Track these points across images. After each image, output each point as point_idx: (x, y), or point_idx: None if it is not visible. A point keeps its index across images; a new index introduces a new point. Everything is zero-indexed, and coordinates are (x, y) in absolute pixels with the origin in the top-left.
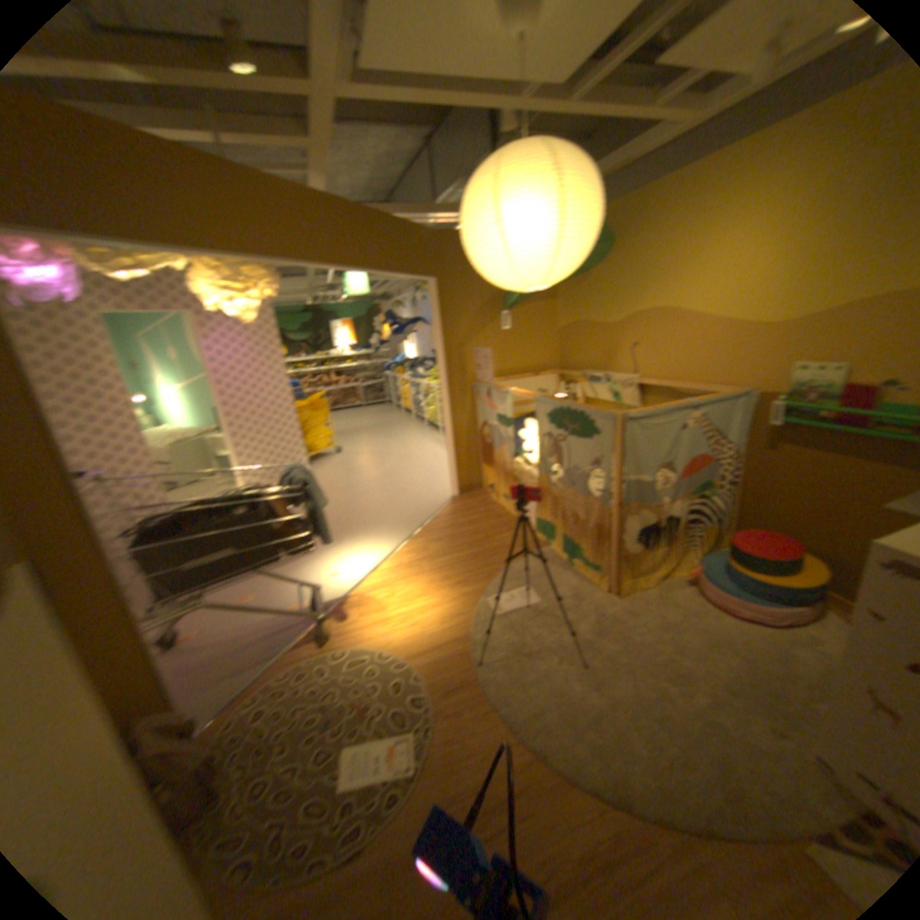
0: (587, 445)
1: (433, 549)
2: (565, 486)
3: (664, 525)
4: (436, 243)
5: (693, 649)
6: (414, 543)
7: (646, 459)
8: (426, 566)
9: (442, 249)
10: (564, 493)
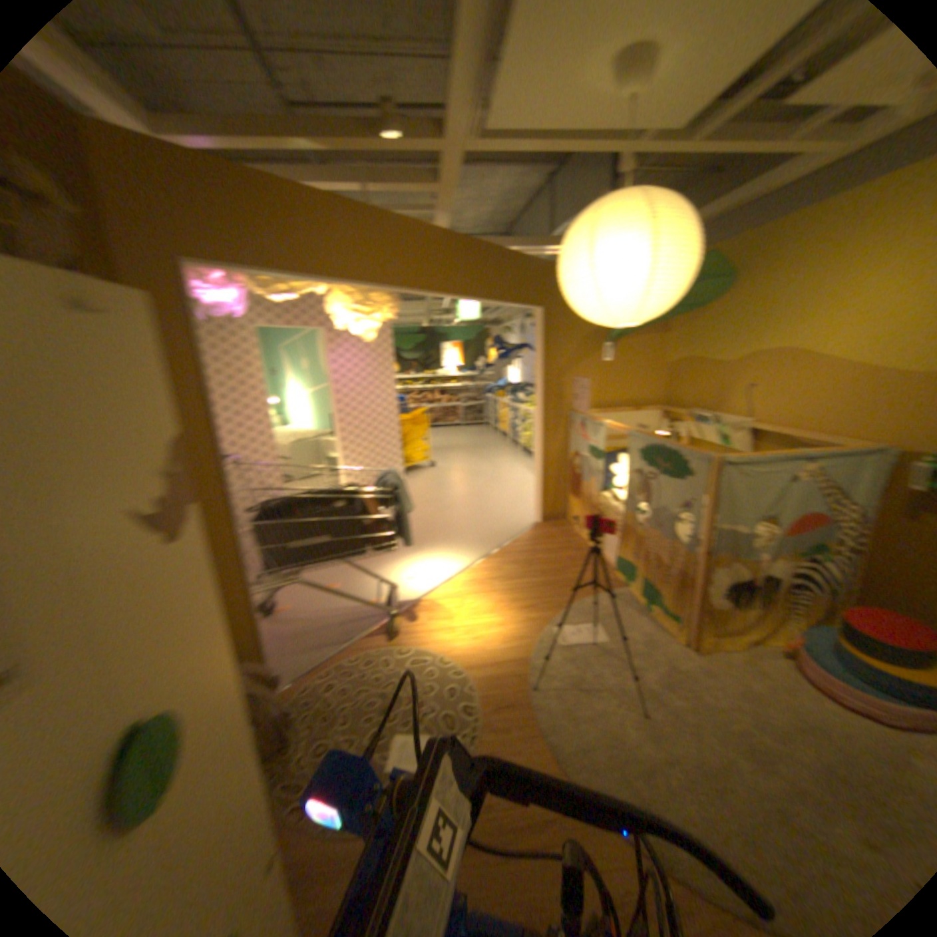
0: (679, 486)
1: (507, 571)
2: (652, 527)
3: (760, 584)
4: (547, 274)
5: (777, 727)
6: (490, 562)
7: (744, 508)
8: (498, 586)
9: (552, 280)
10: (650, 534)
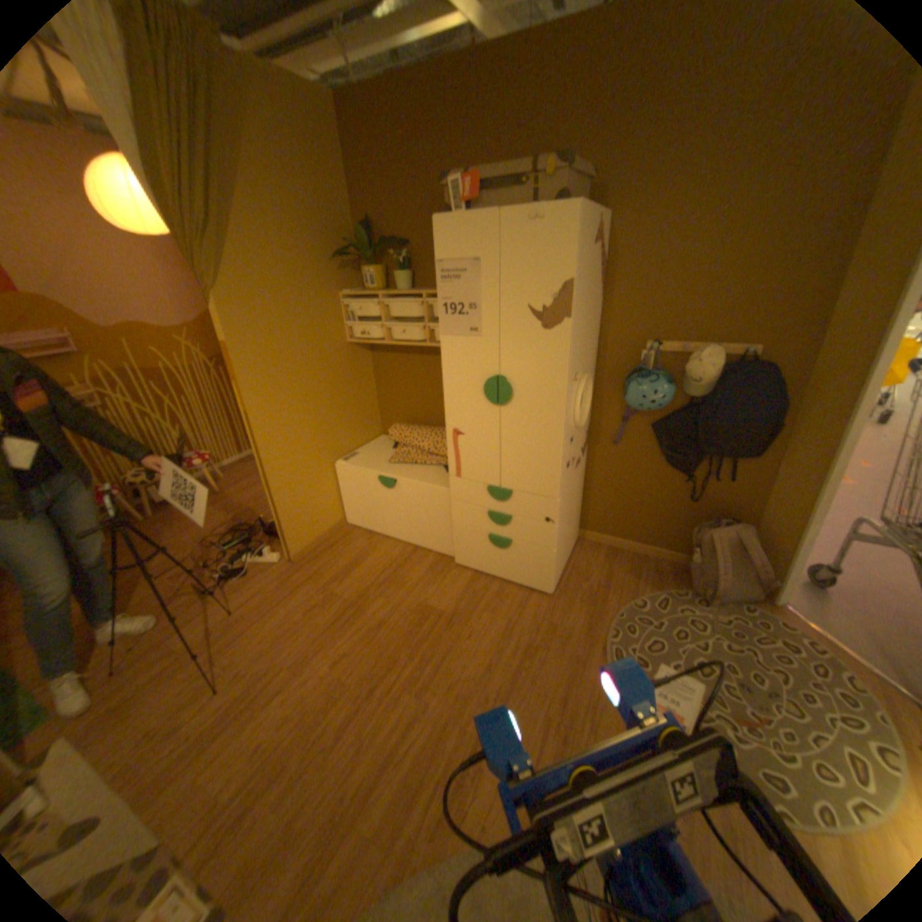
0: None
1: None
2: None
3: None
4: None
5: None
6: None
7: None
8: None
9: None
10: None
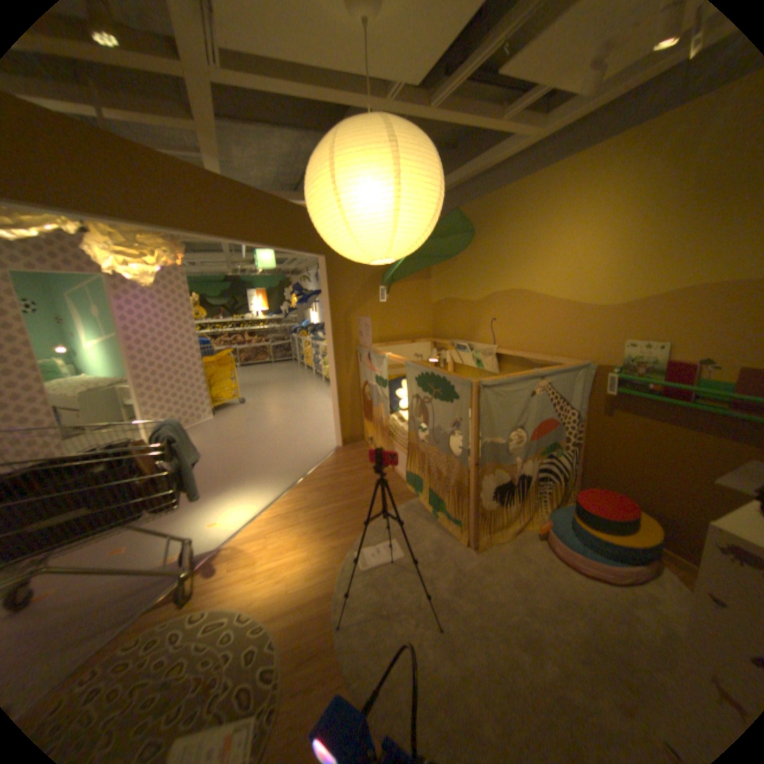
0: (448, 408)
1: (311, 499)
2: (430, 444)
3: (517, 483)
4: None
5: (543, 609)
6: (294, 493)
7: (499, 423)
8: (301, 517)
9: None
10: (429, 451)
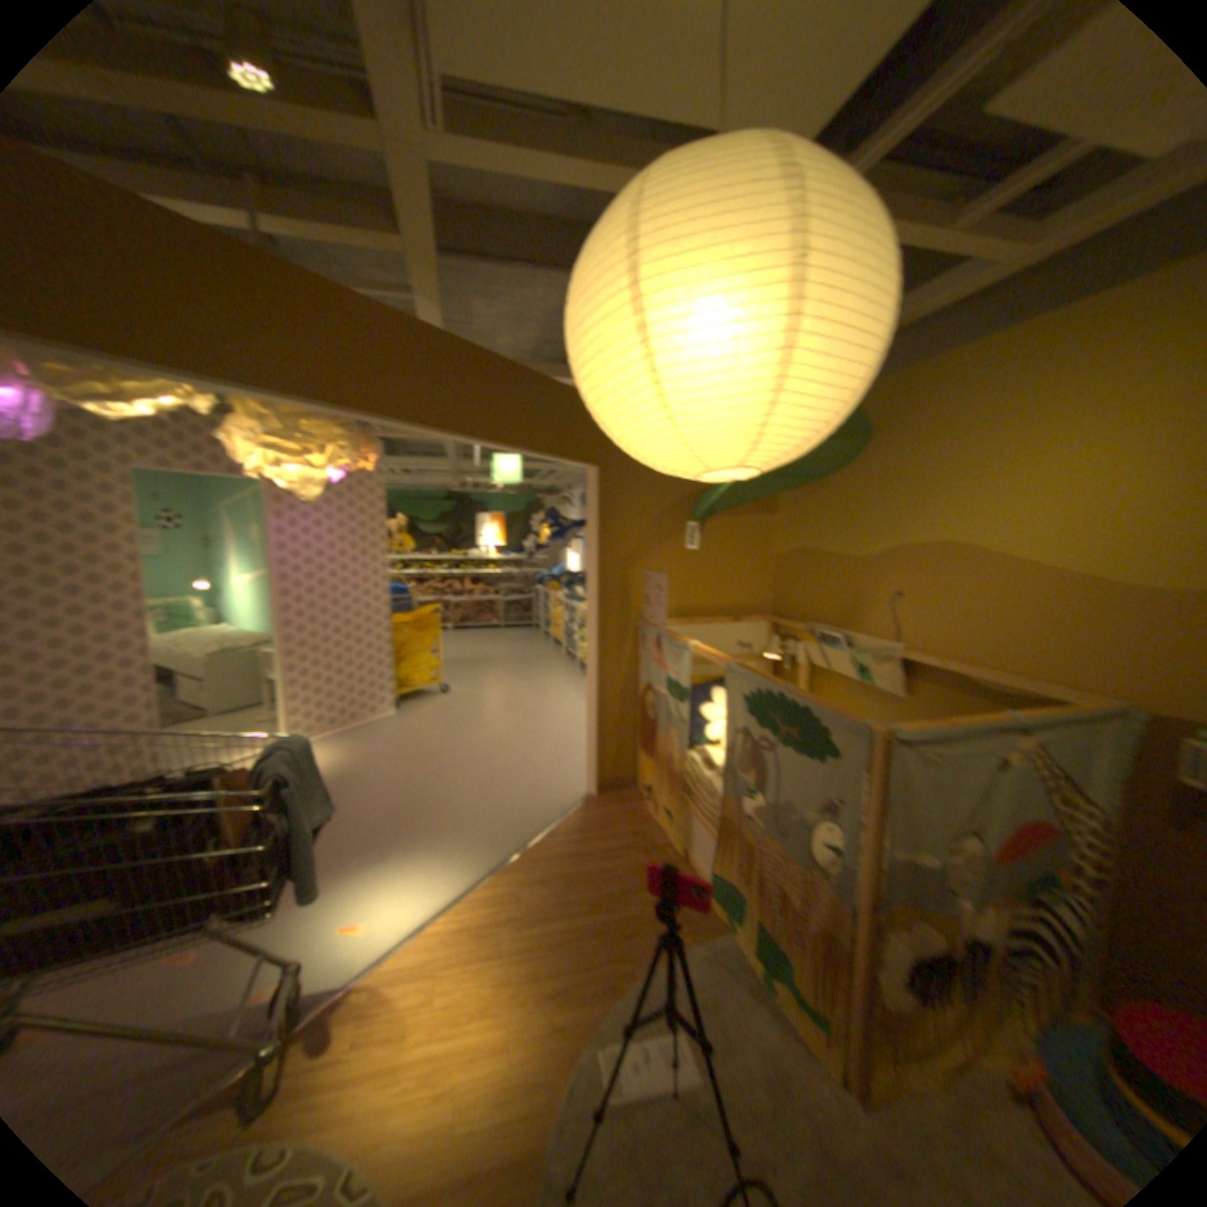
0: (812, 770)
1: (527, 900)
2: (767, 833)
3: (961, 957)
4: None
5: None
6: (498, 882)
7: (929, 822)
8: (504, 940)
9: None
10: (765, 846)
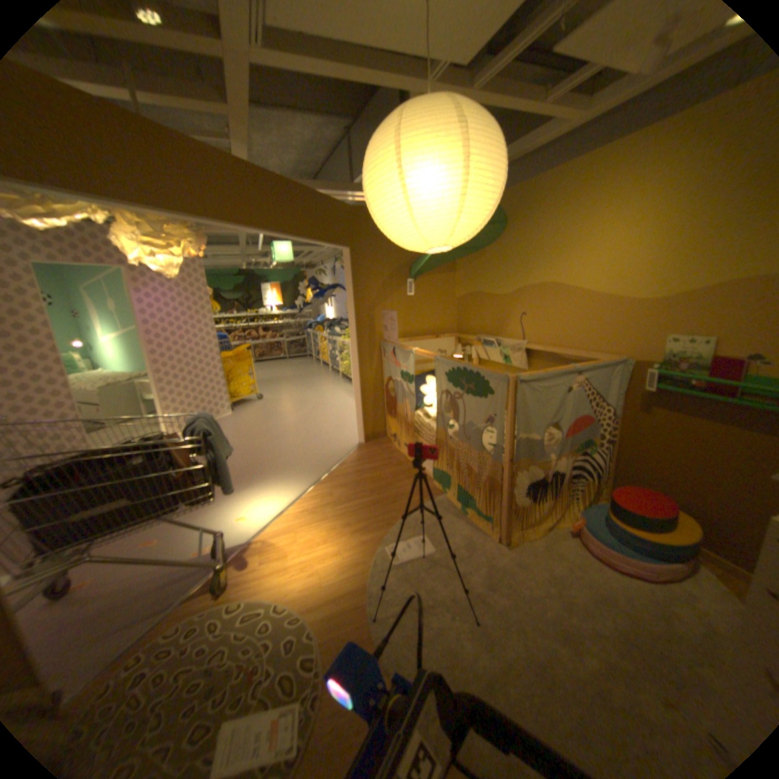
0: (481, 403)
1: (336, 495)
2: (460, 440)
3: (550, 480)
4: (349, 217)
5: (579, 605)
6: (319, 489)
7: (535, 419)
8: (328, 513)
9: (355, 223)
10: (459, 447)
